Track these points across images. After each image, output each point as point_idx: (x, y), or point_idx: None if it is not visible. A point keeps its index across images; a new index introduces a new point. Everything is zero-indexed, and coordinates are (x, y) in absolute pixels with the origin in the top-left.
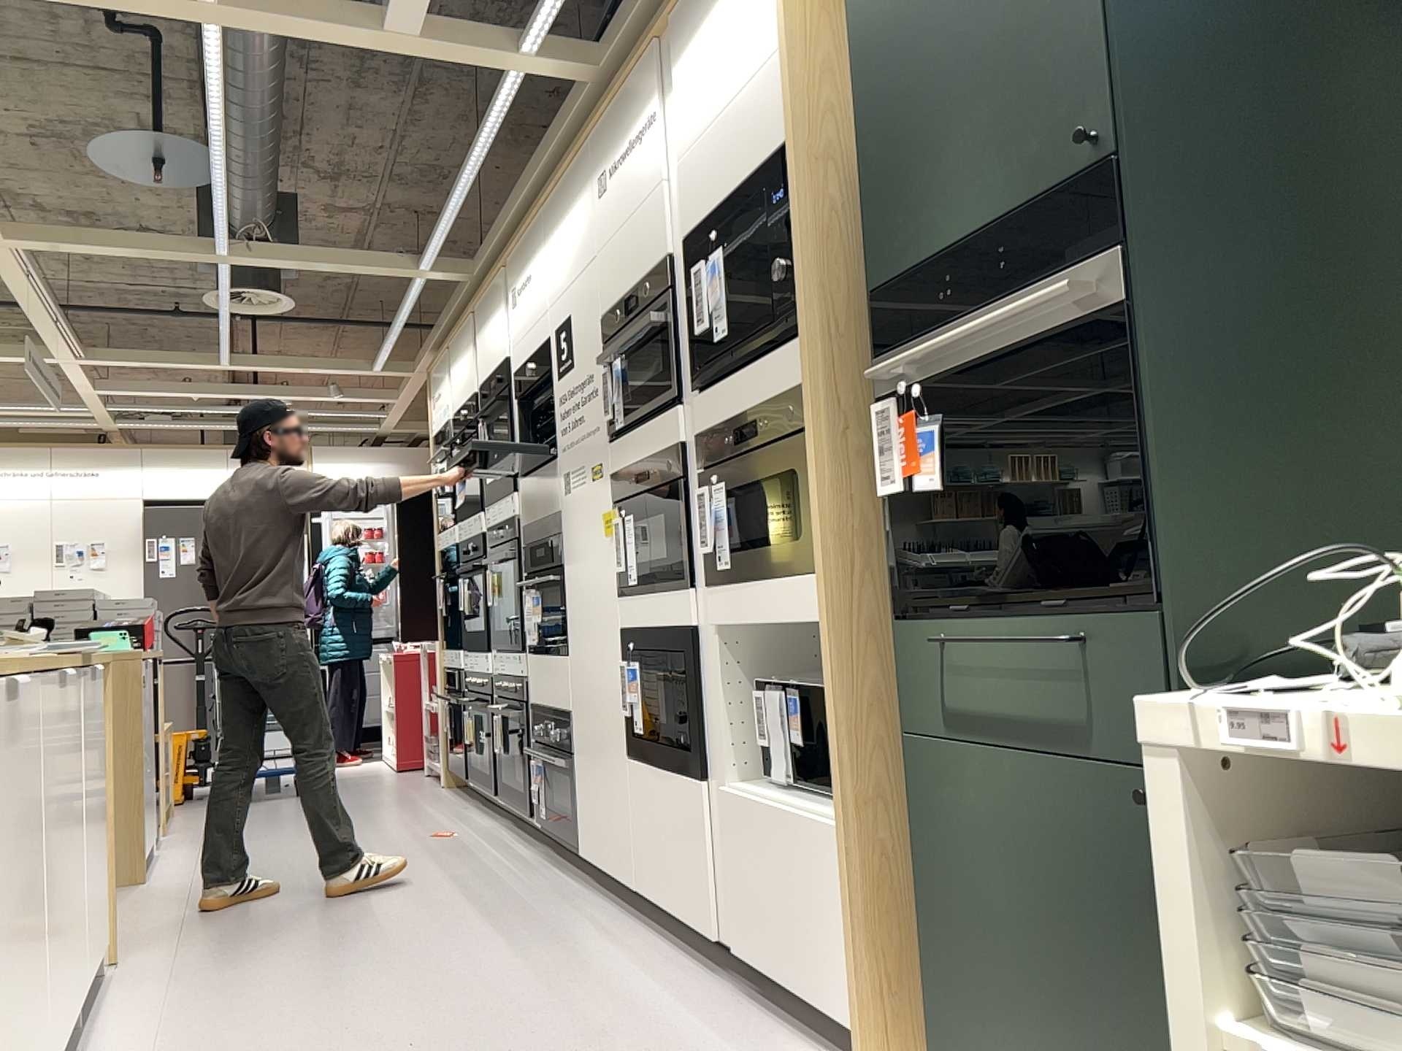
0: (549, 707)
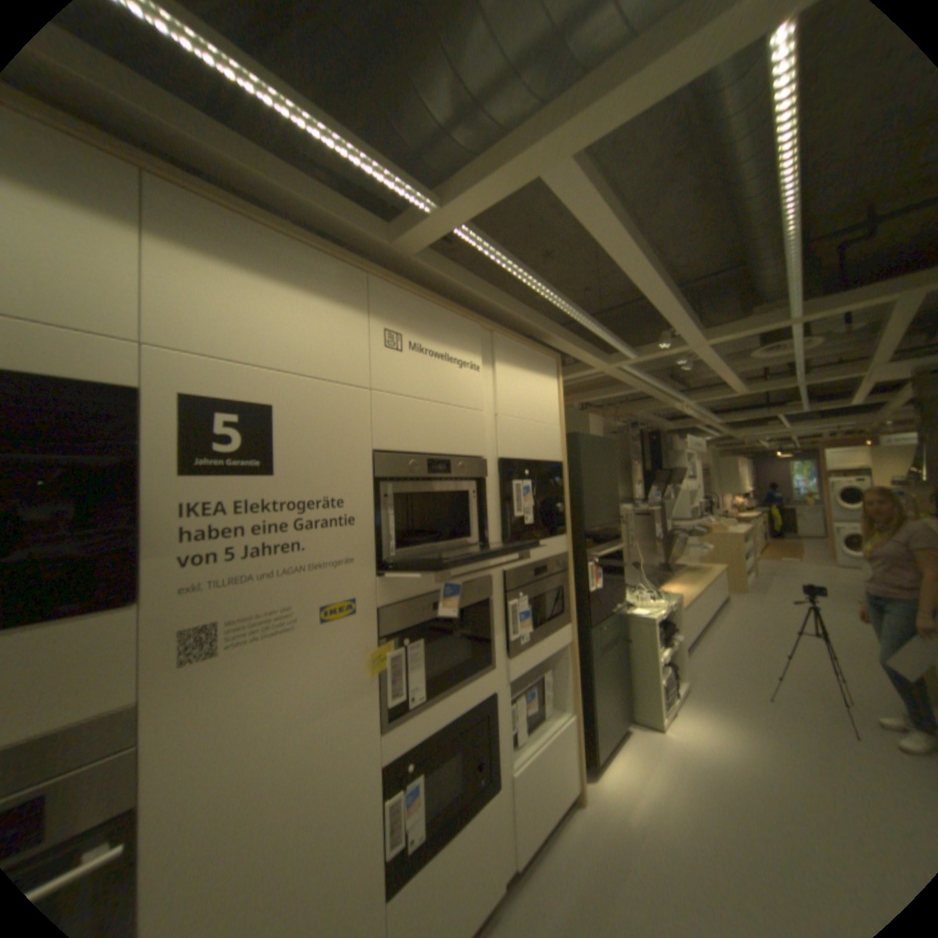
0: None
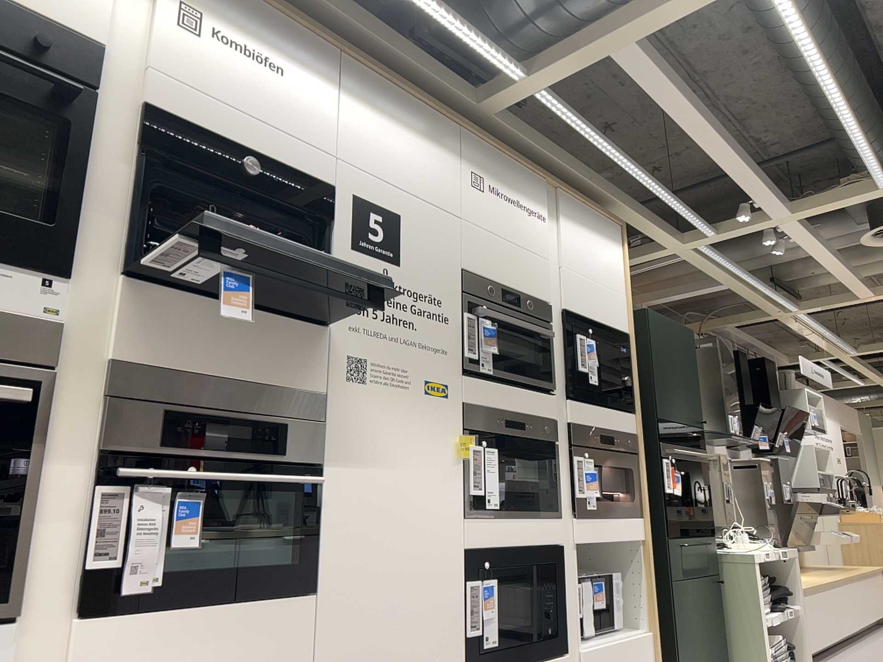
0: None
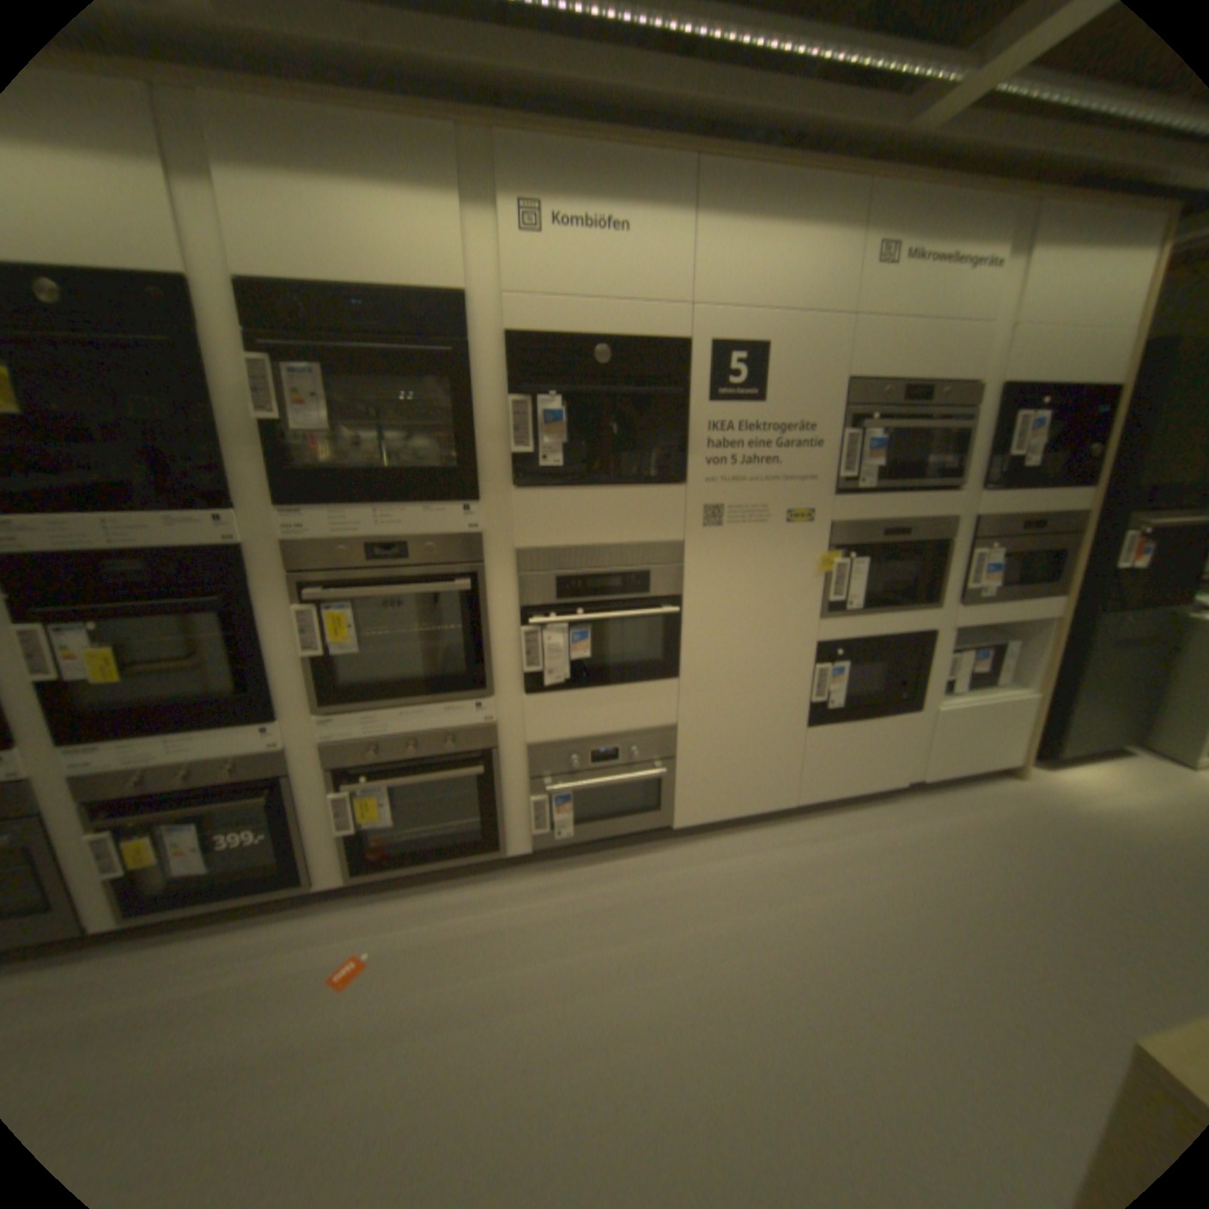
0: (603, 733)
